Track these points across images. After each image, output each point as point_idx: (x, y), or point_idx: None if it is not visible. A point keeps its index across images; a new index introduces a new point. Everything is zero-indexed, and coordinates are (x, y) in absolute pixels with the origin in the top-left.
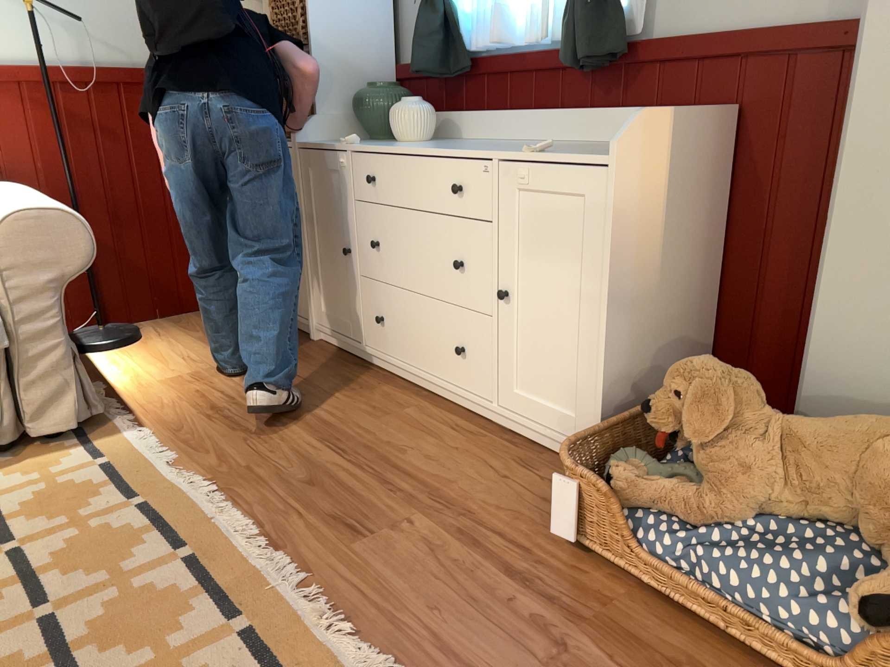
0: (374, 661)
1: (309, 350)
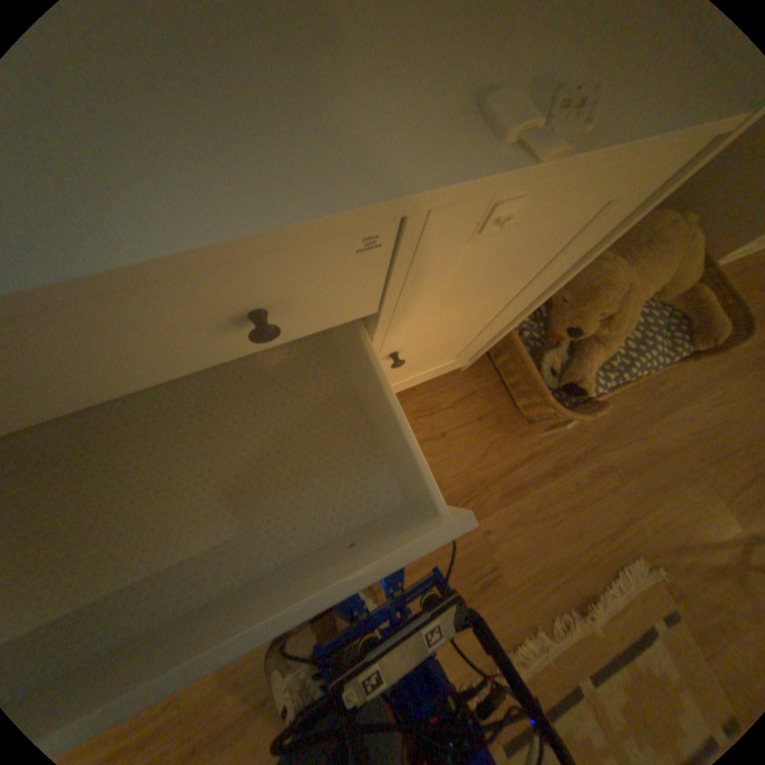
0: (623, 586)
1: None
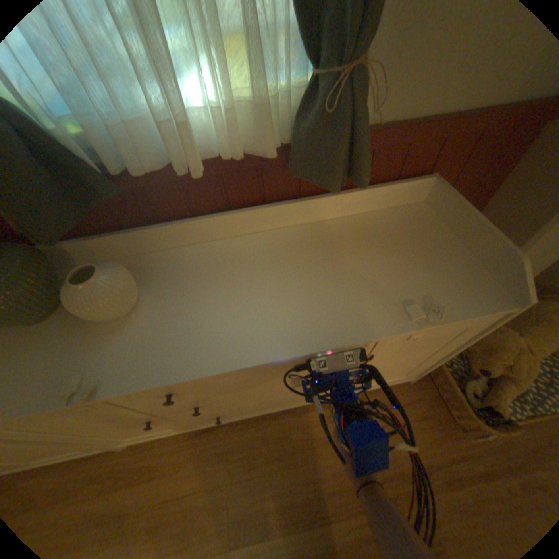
0: None
1: (142, 459)
